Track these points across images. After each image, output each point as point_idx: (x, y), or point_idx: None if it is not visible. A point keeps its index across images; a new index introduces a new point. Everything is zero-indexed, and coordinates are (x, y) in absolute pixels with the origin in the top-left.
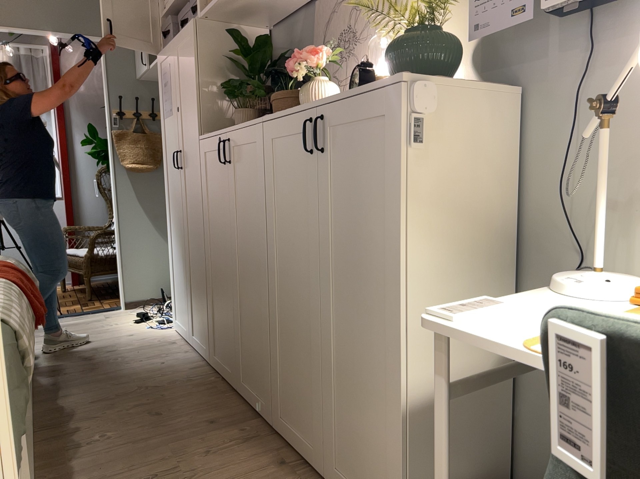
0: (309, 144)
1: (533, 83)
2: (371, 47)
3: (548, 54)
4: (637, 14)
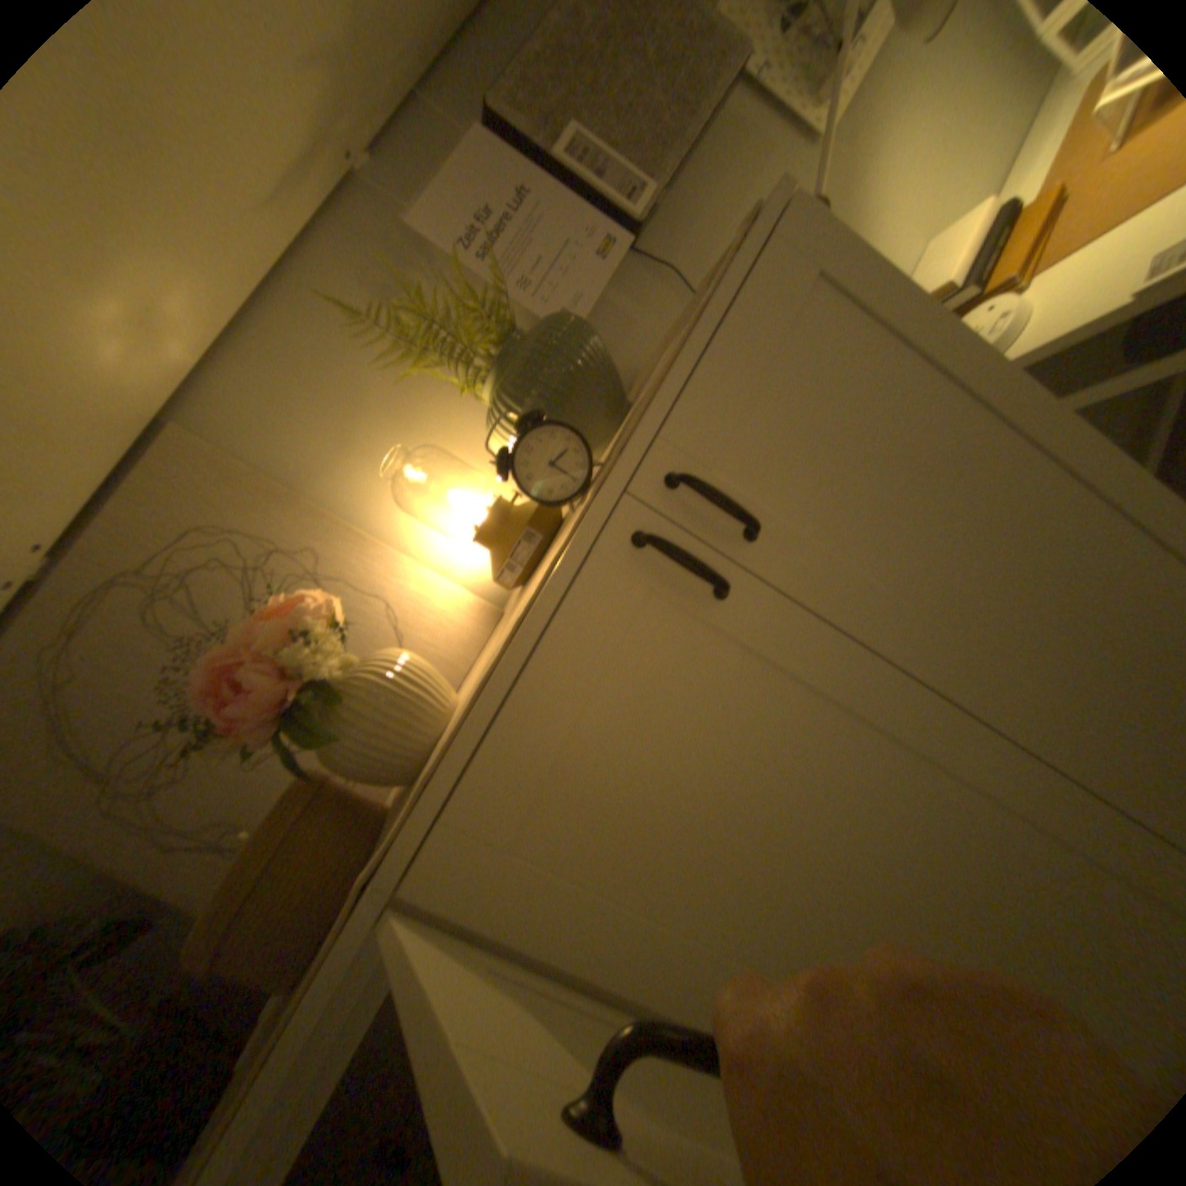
0: (696, 591)
1: (649, 356)
2: (330, 576)
3: (630, 318)
4: (666, 220)
